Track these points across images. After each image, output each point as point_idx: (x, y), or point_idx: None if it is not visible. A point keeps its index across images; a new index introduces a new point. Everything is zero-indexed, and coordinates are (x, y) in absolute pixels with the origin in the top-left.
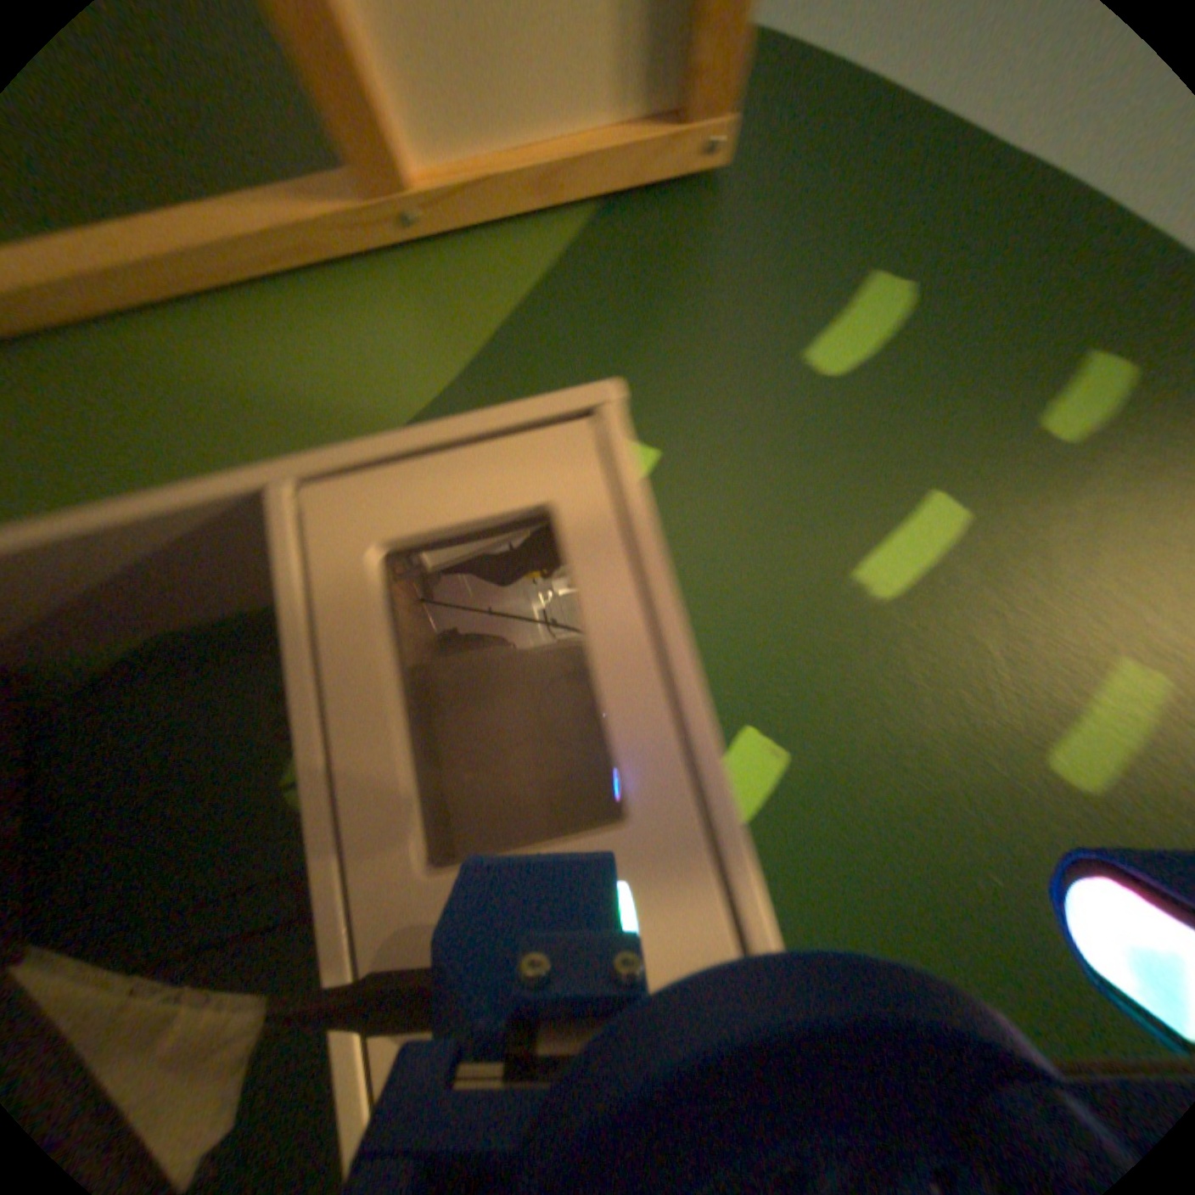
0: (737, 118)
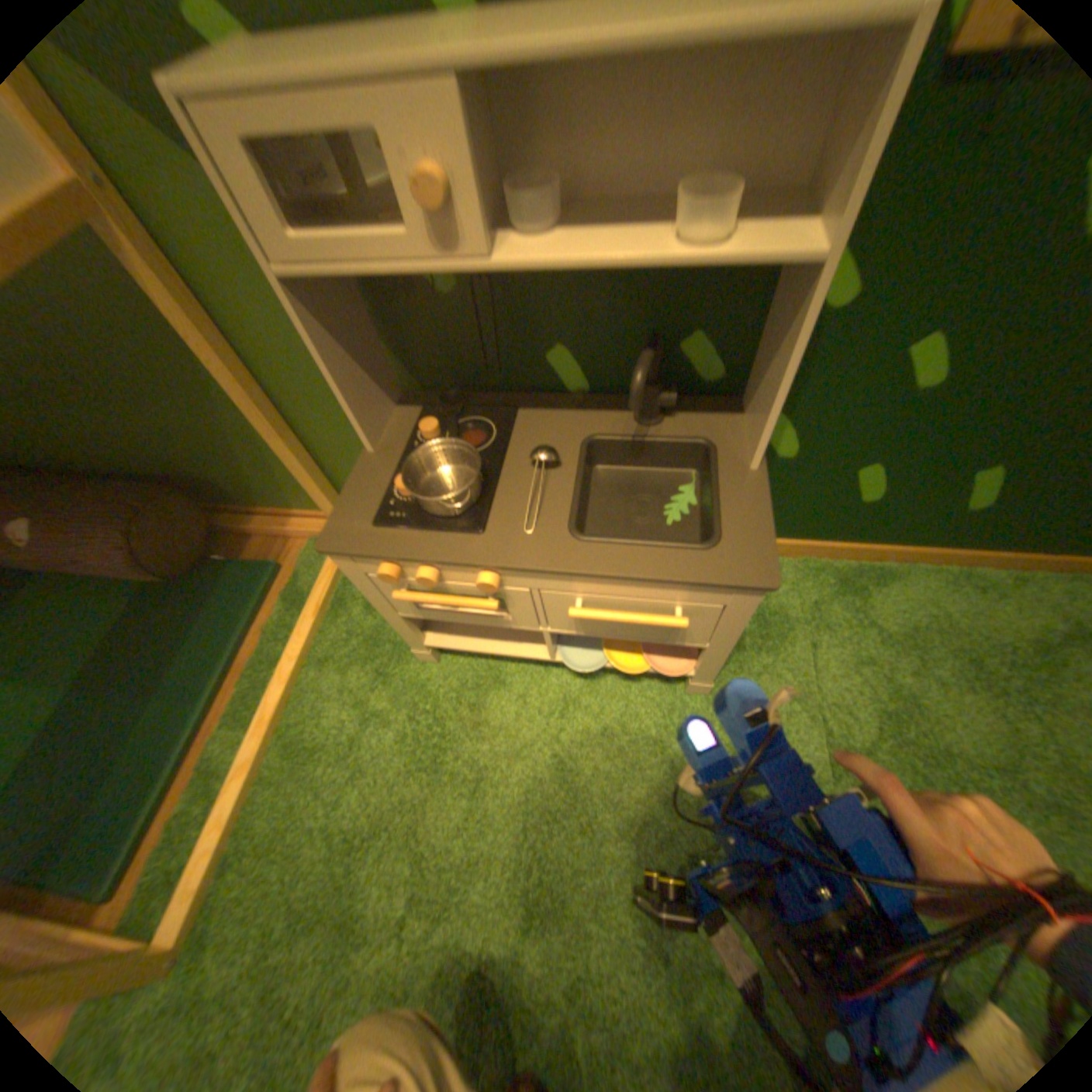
0: None
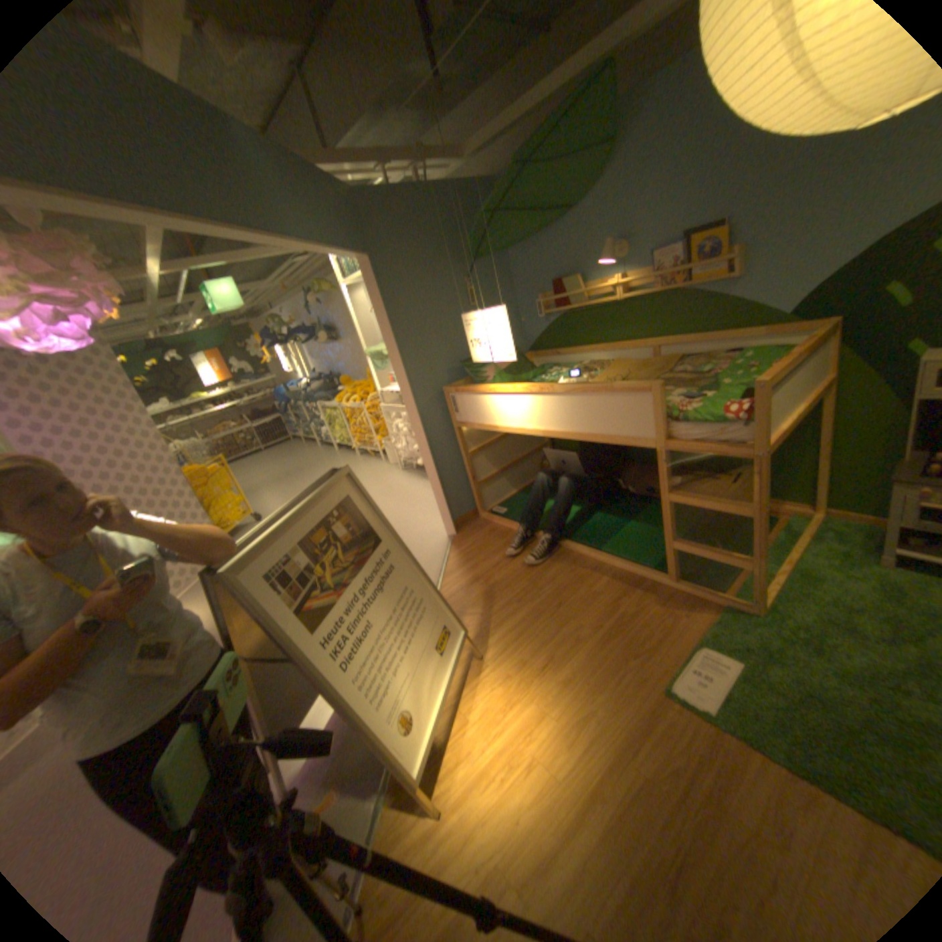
0: (836, 321)
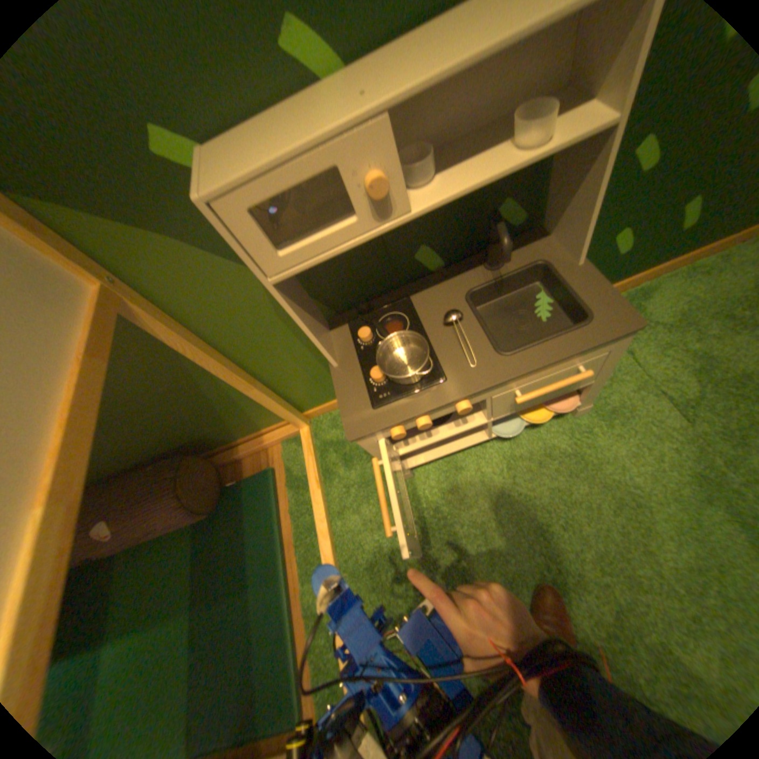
0: None
